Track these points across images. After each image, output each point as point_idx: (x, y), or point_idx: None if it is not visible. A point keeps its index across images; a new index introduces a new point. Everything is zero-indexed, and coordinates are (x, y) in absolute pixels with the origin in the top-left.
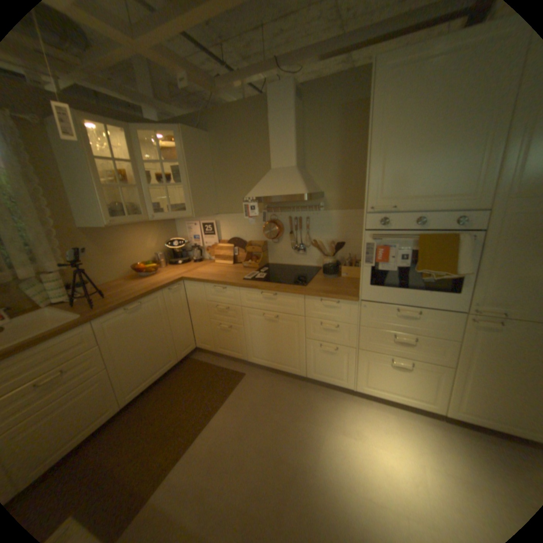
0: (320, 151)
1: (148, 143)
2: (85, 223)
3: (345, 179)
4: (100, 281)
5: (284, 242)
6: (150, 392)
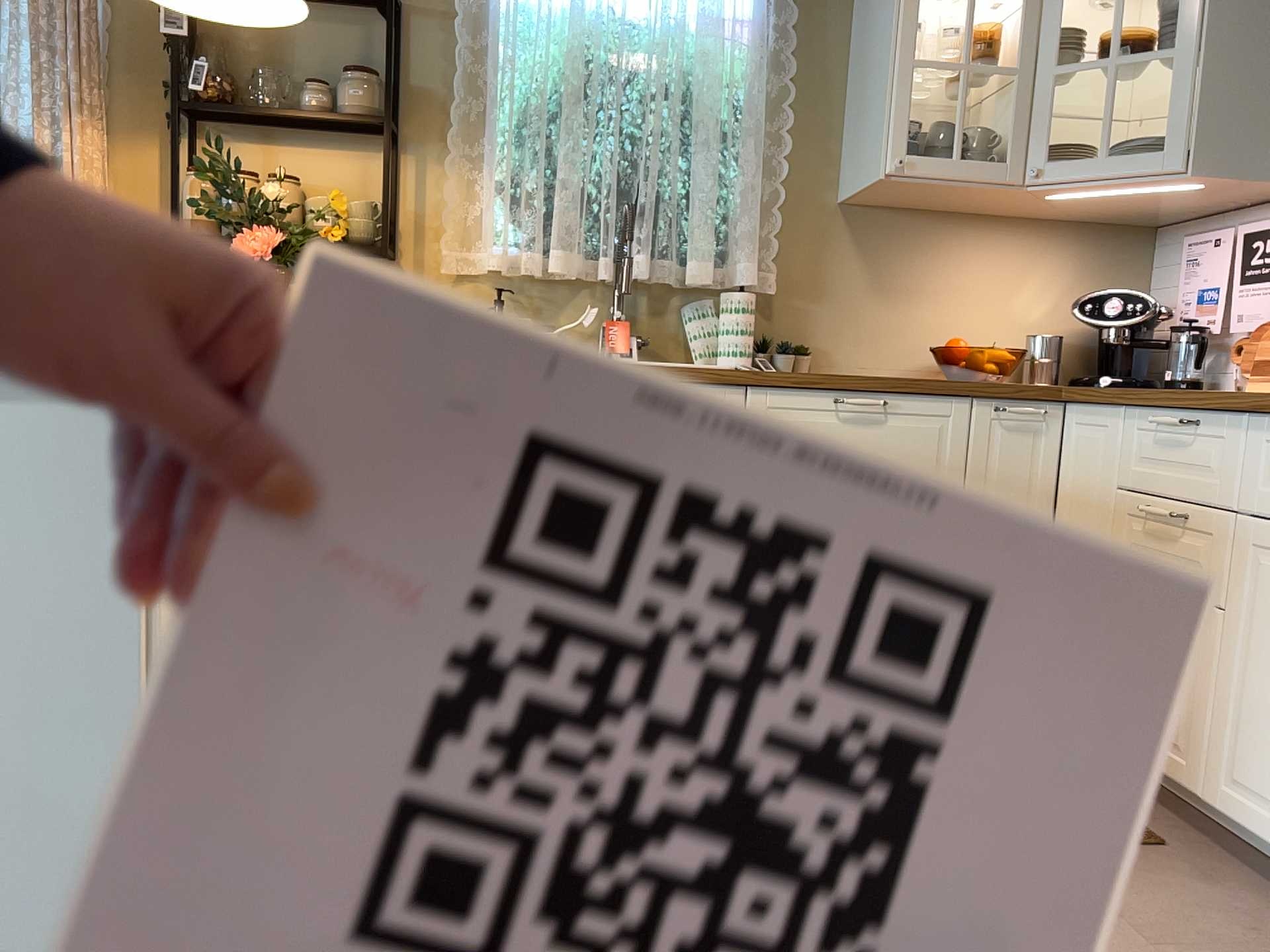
0: None
1: None
2: (857, 179)
3: None
4: (842, 363)
5: None
6: None
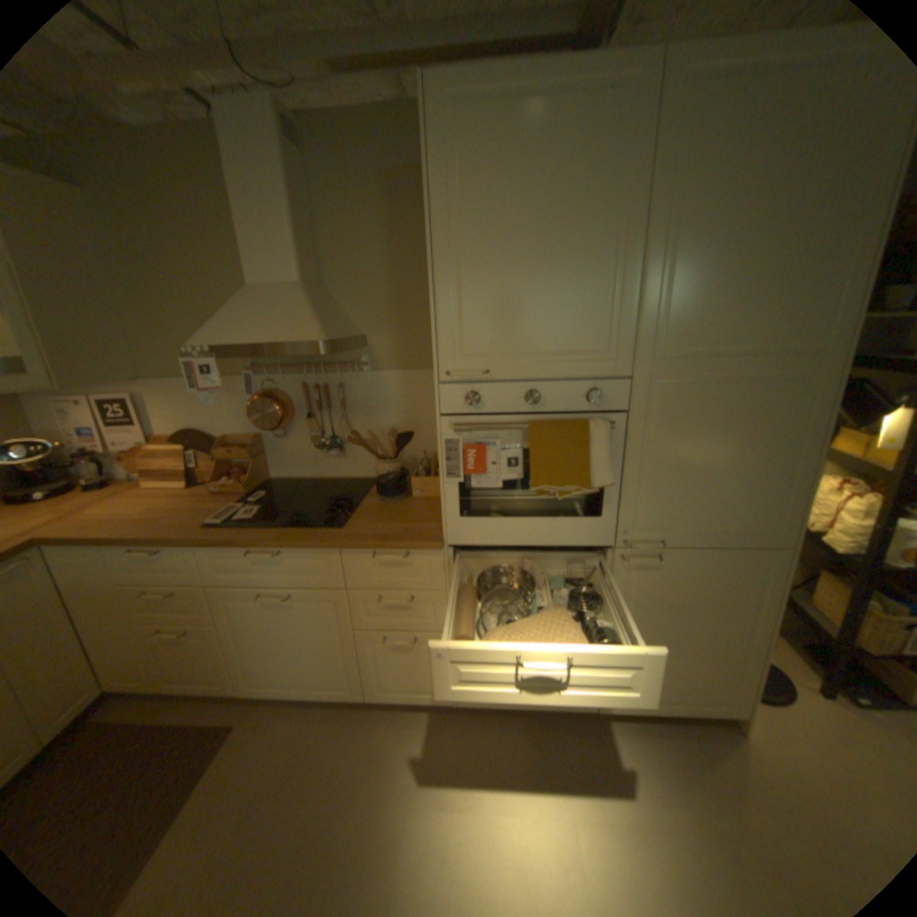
0: (349, 254)
1: None
2: None
3: (402, 313)
4: None
5: (298, 434)
6: None
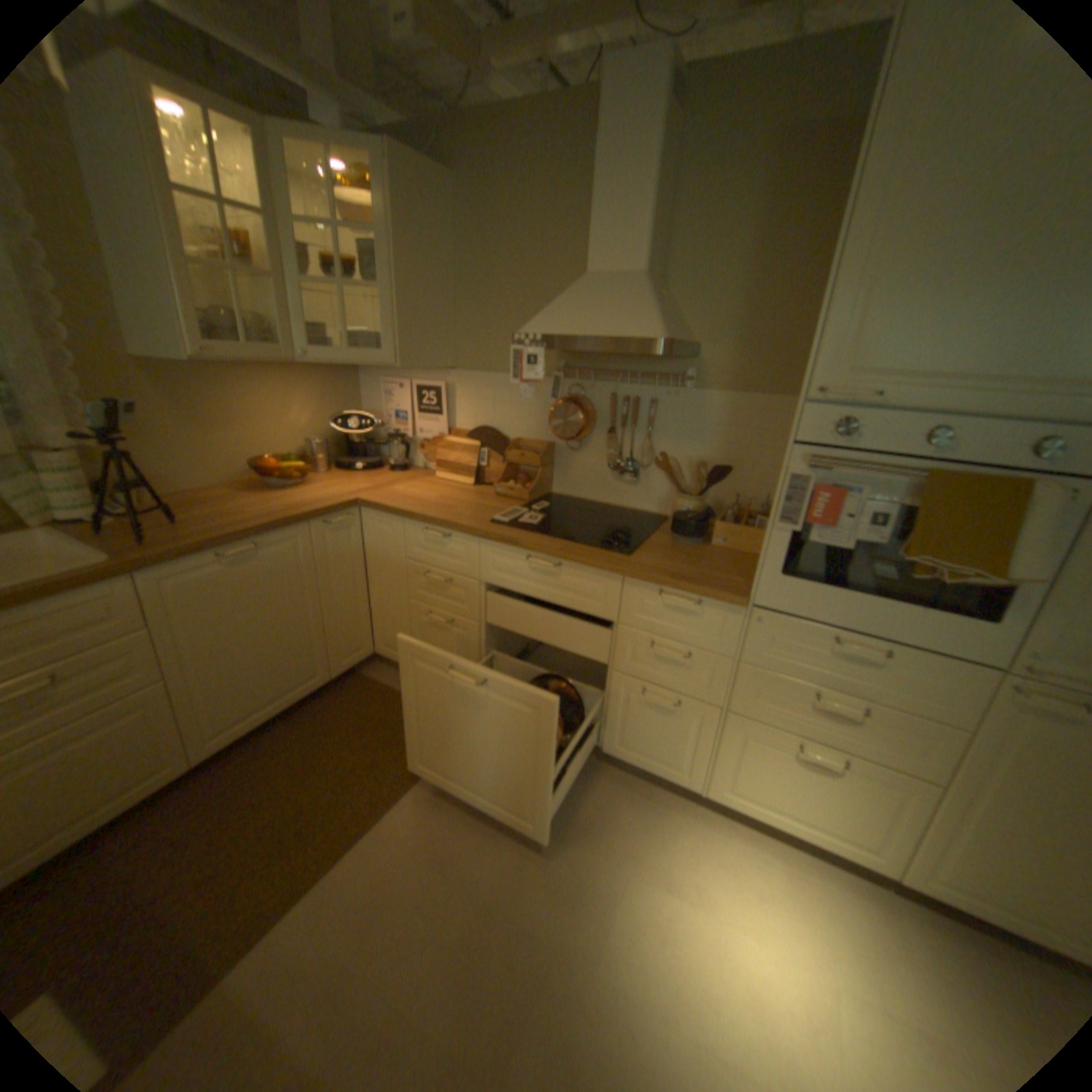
0: (706, 243)
1: (308, 177)
2: (147, 345)
3: (754, 319)
4: (176, 484)
5: (592, 449)
6: (264, 735)
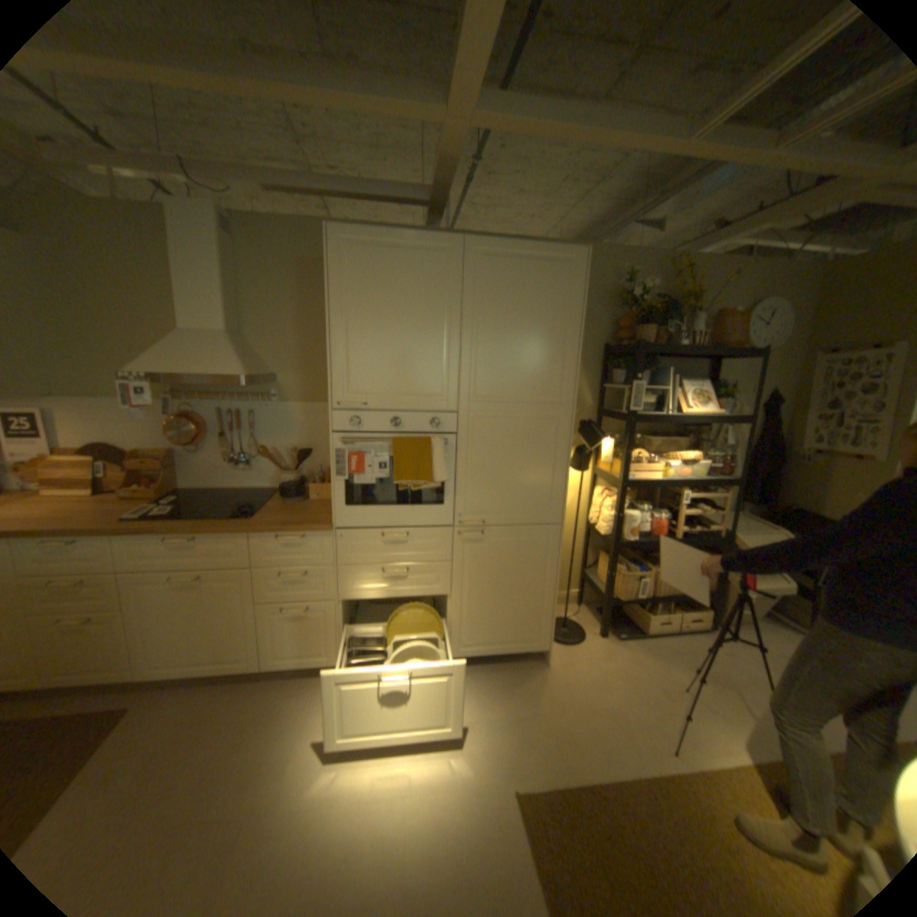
0: (266, 315)
1: None
2: None
3: (307, 361)
4: None
5: (209, 451)
6: None
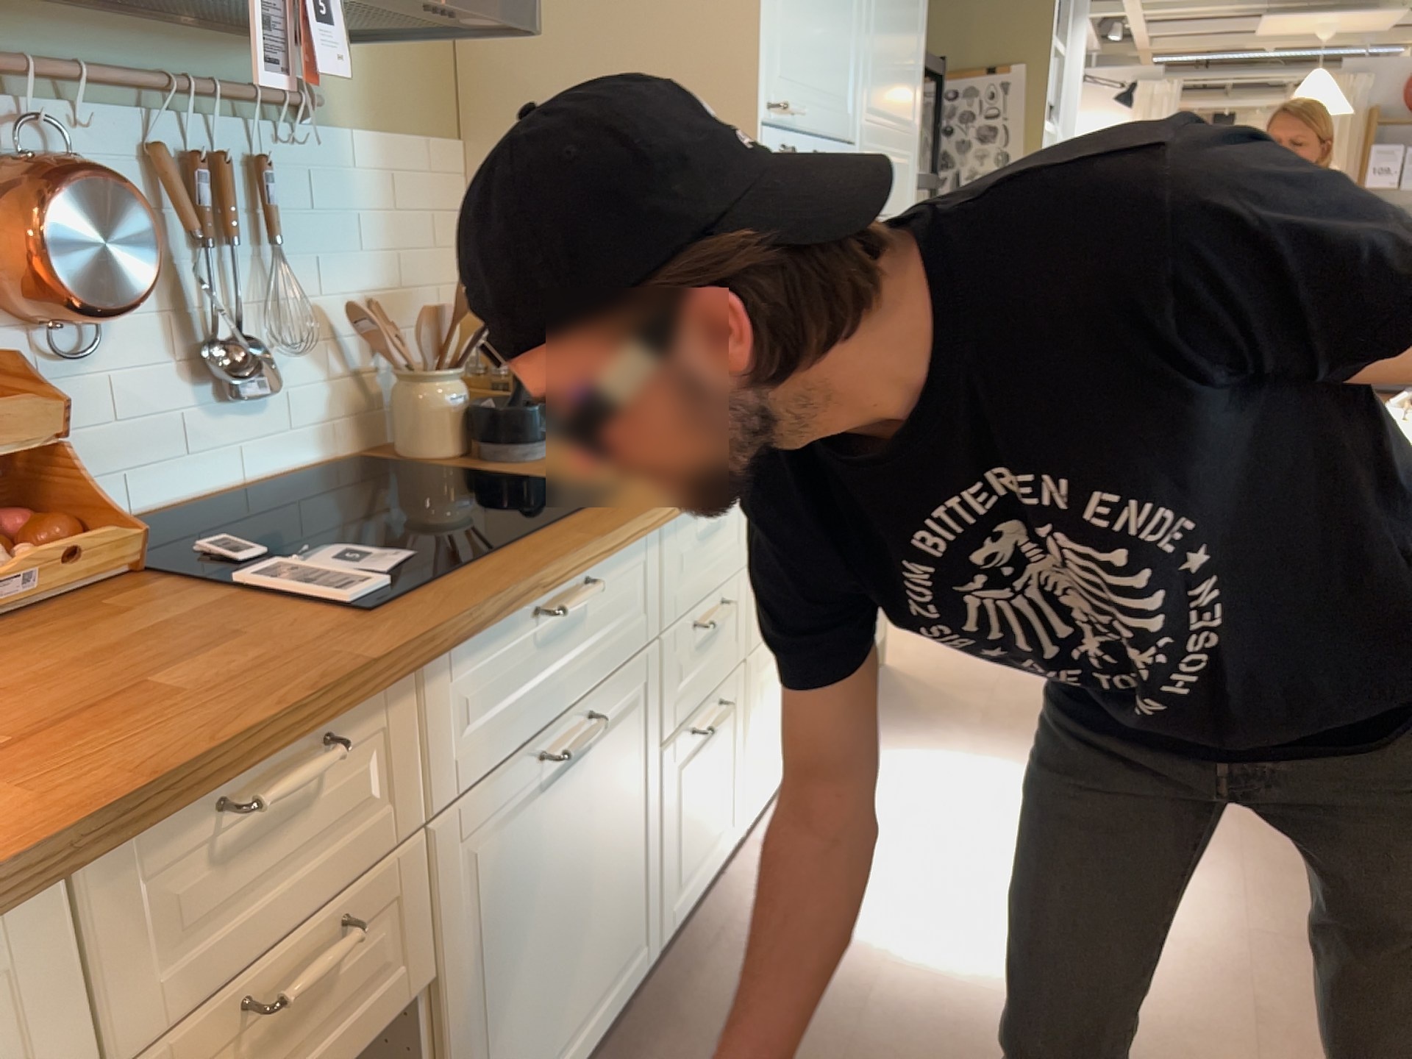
0: None
1: None
2: None
3: None
4: None
5: (127, 340)
6: None
